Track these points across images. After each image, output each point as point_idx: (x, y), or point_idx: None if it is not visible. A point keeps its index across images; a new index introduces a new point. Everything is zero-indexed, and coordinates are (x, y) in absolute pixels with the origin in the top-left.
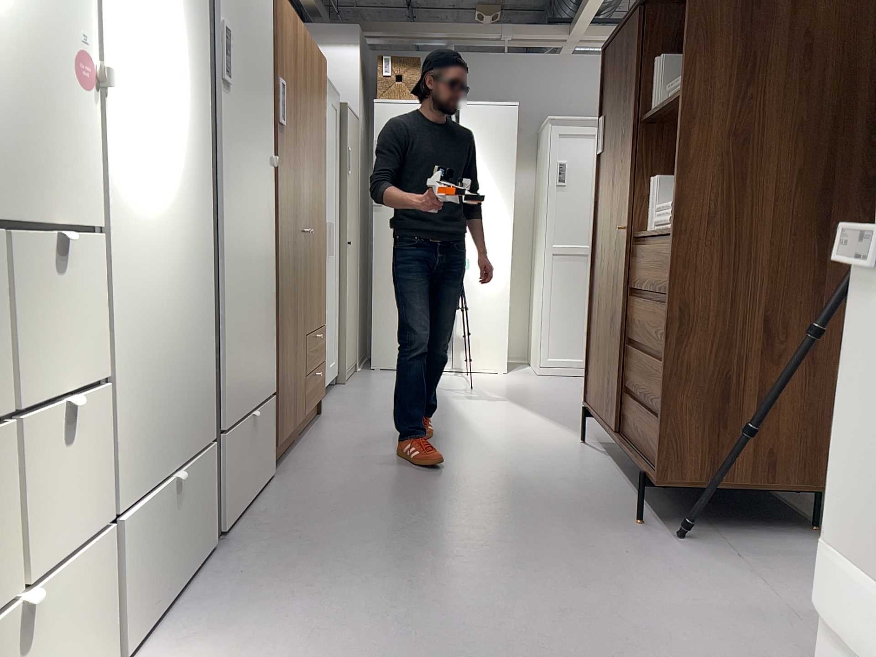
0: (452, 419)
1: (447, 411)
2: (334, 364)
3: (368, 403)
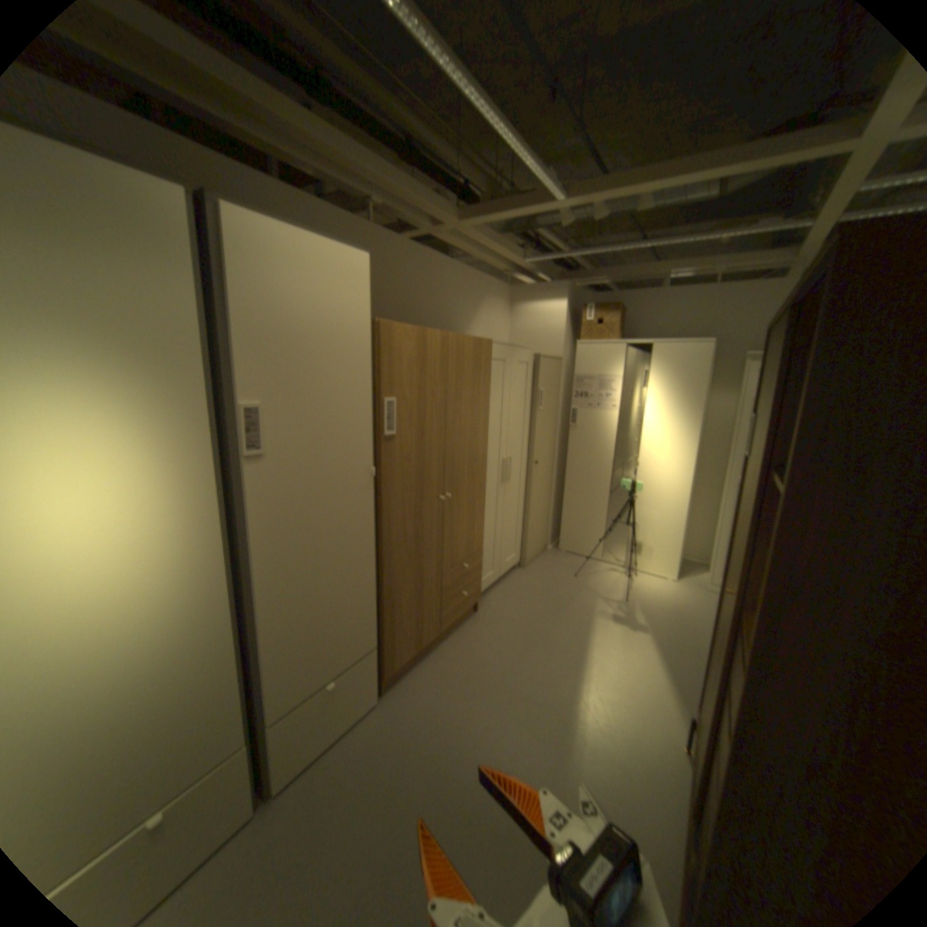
0: (575, 655)
1: (579, 638)
2: (515, 556)
3: (523, 604)
